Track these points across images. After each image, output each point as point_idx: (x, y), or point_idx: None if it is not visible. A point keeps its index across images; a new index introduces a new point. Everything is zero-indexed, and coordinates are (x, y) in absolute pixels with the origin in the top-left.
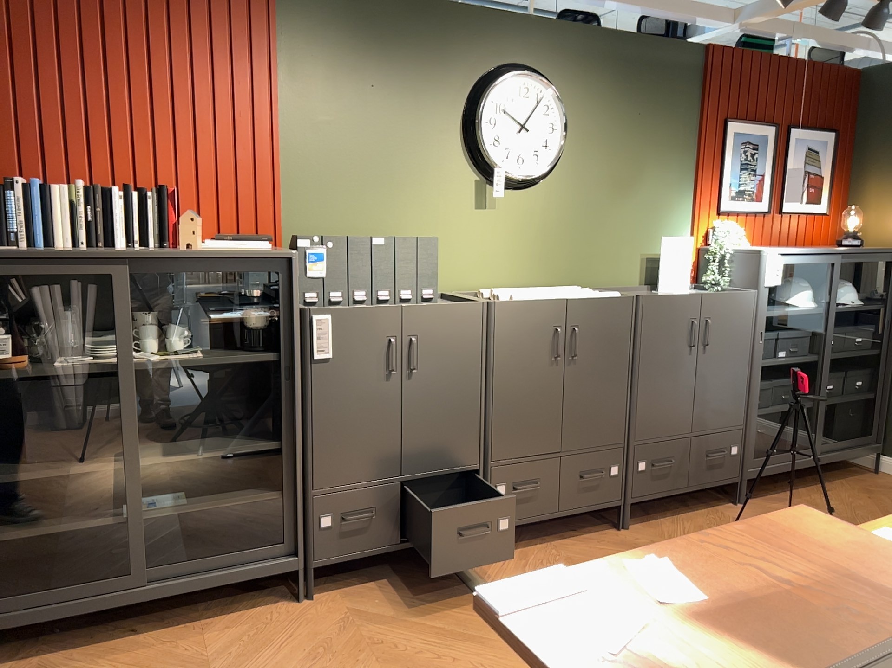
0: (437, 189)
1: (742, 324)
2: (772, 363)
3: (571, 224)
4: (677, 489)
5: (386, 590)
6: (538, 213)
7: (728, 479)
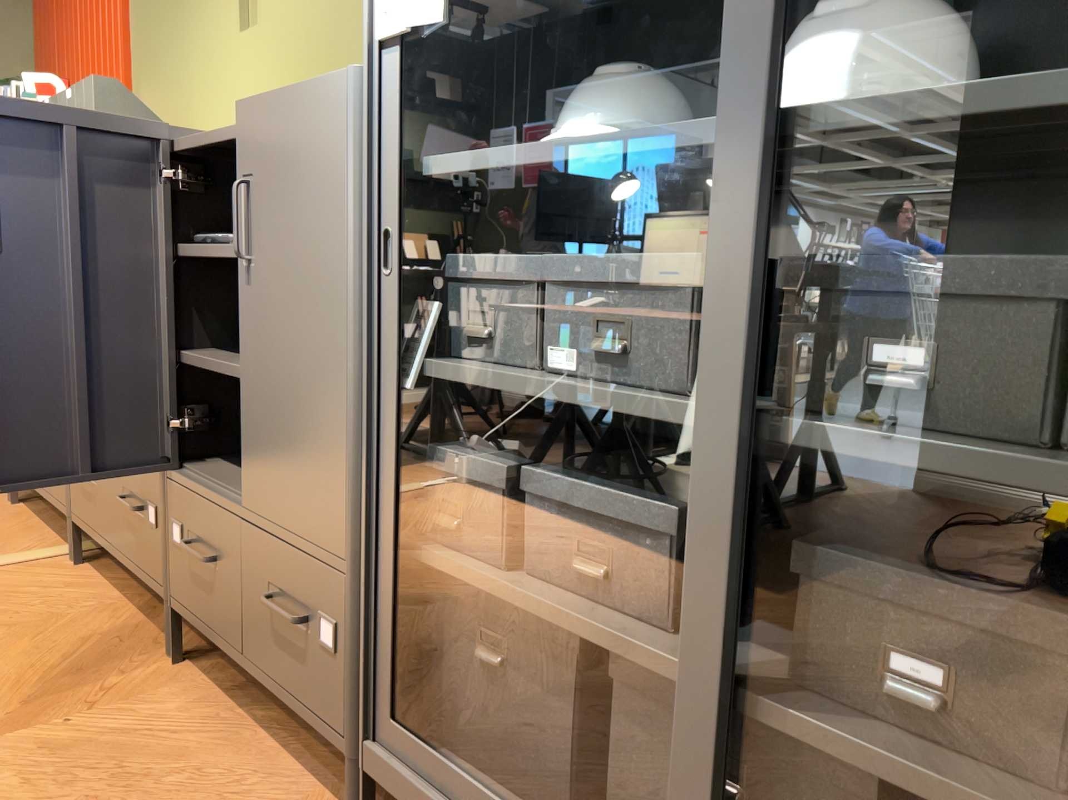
0: (210, 19)
1: (318, 193)
2: (479, 375)
3: (338, 20)
4: (226, 644)
5: (17, 528)
6: (298, 16)
7: (319, 721)
